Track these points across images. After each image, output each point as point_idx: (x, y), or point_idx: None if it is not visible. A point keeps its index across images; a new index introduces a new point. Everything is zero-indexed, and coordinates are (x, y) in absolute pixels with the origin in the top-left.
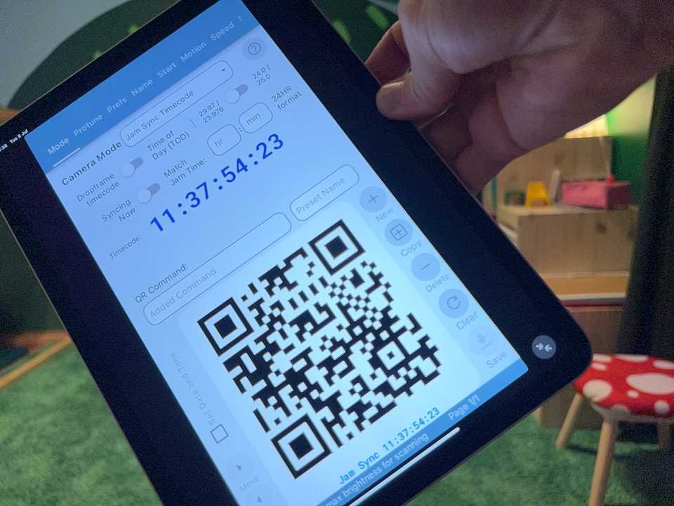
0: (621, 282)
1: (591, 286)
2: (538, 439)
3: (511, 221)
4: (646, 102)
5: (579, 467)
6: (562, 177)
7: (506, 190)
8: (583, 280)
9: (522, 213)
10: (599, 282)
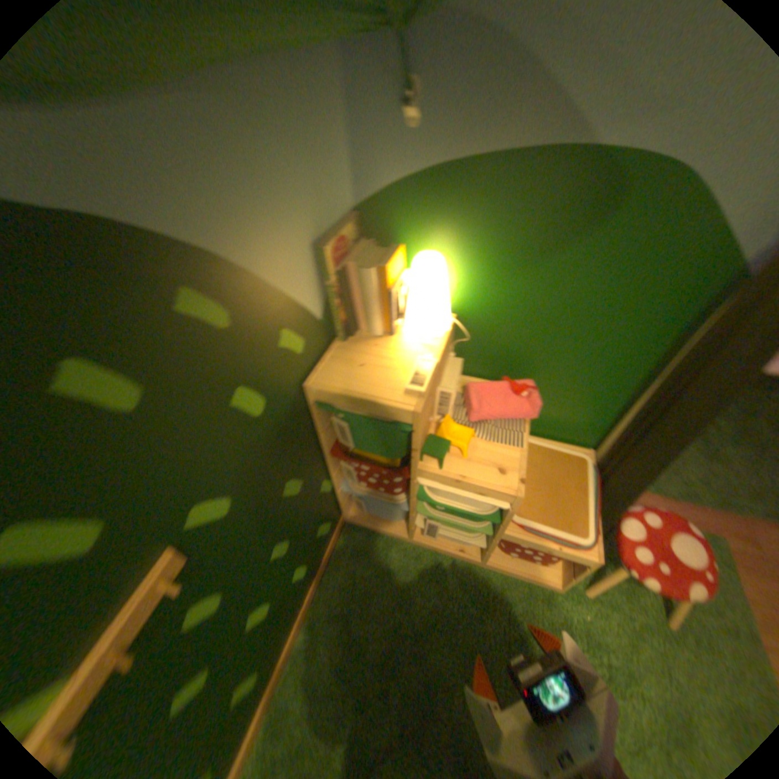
0: (545, 461)
1: (554, 488)
2: (574, 606)
3: (483, 491)
4: (534, 295)
5: (613, 600)
6: (455, 393)
7: (422, 448)
8: (533, 482)
9: (511, 487)
10: (544, 477)
